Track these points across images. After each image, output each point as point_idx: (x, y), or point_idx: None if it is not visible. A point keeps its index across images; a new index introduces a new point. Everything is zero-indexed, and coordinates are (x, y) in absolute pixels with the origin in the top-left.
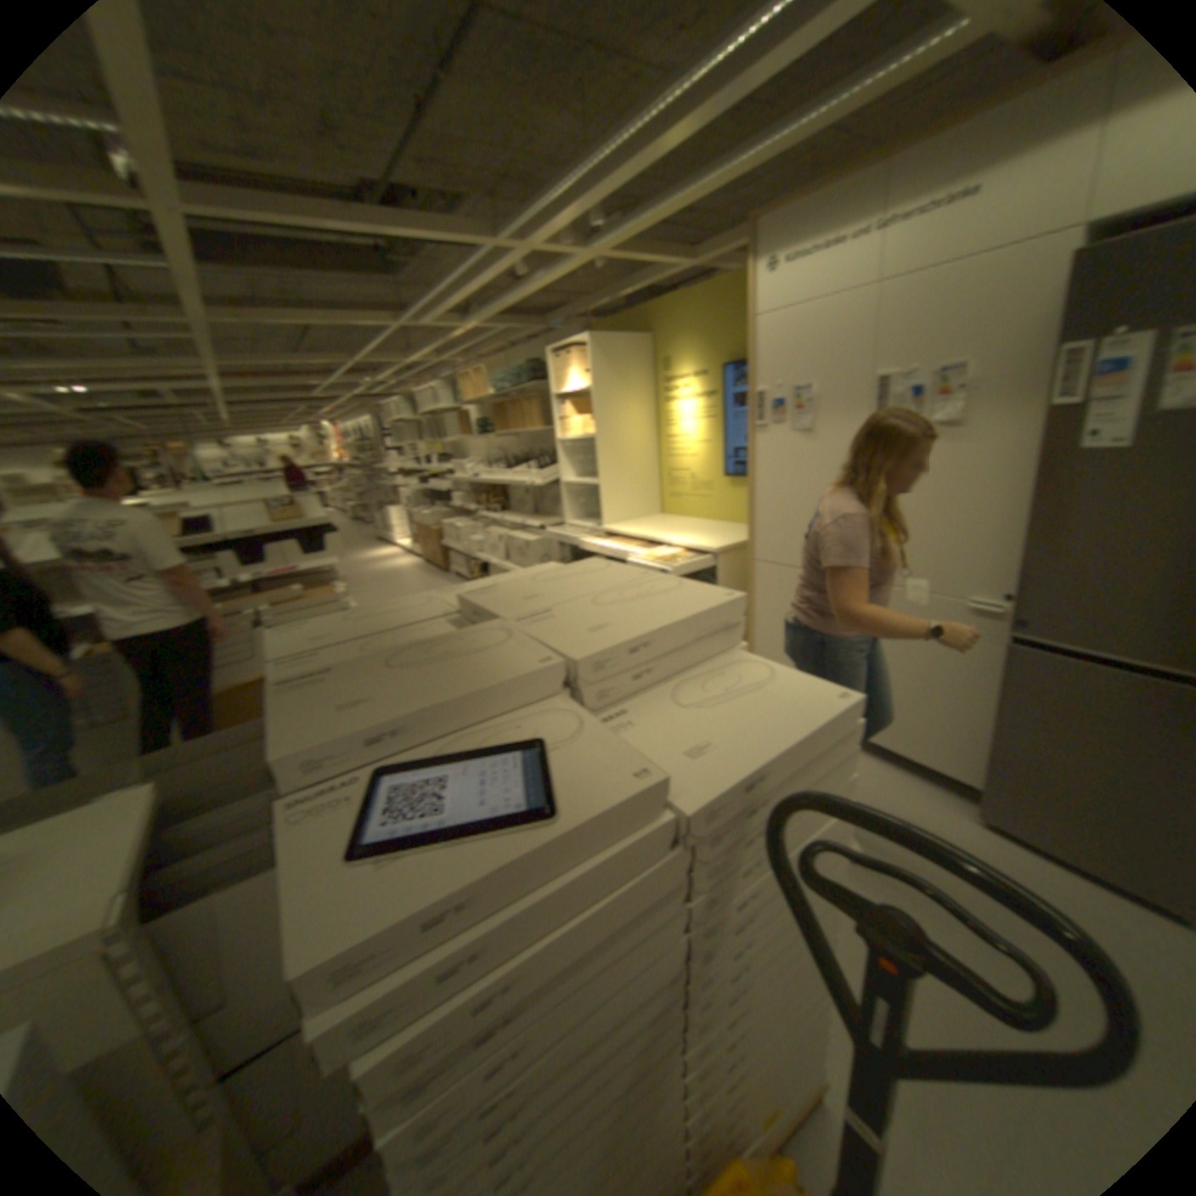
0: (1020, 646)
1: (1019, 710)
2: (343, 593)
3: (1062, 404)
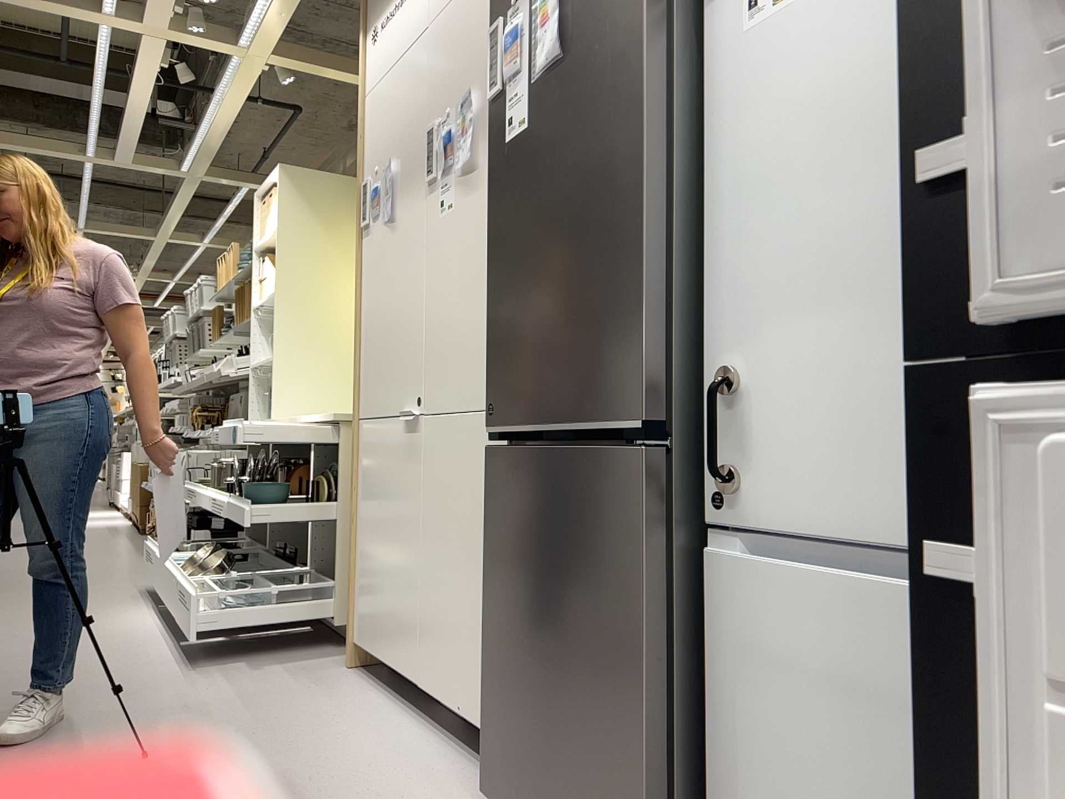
0: (493, 450)
1: (494, 559)
2: None
3: (492, 96)
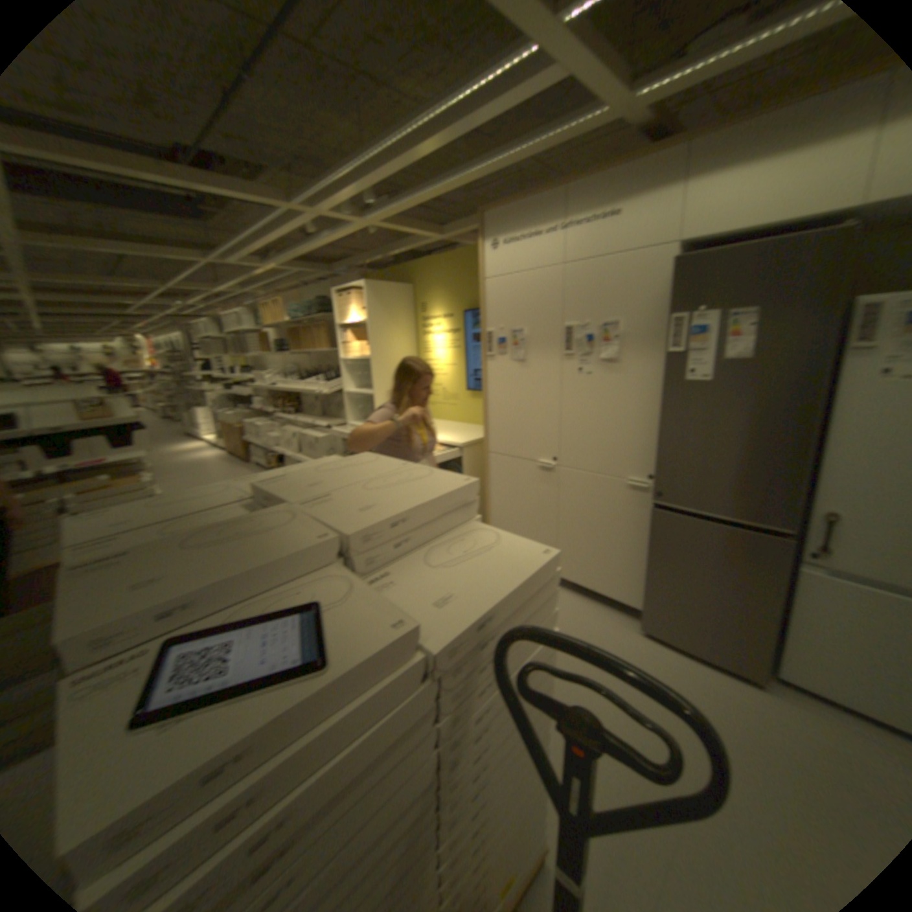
0: (657, 510)
1: (658, 553)
2: (142, 482)
3: (671, 352)
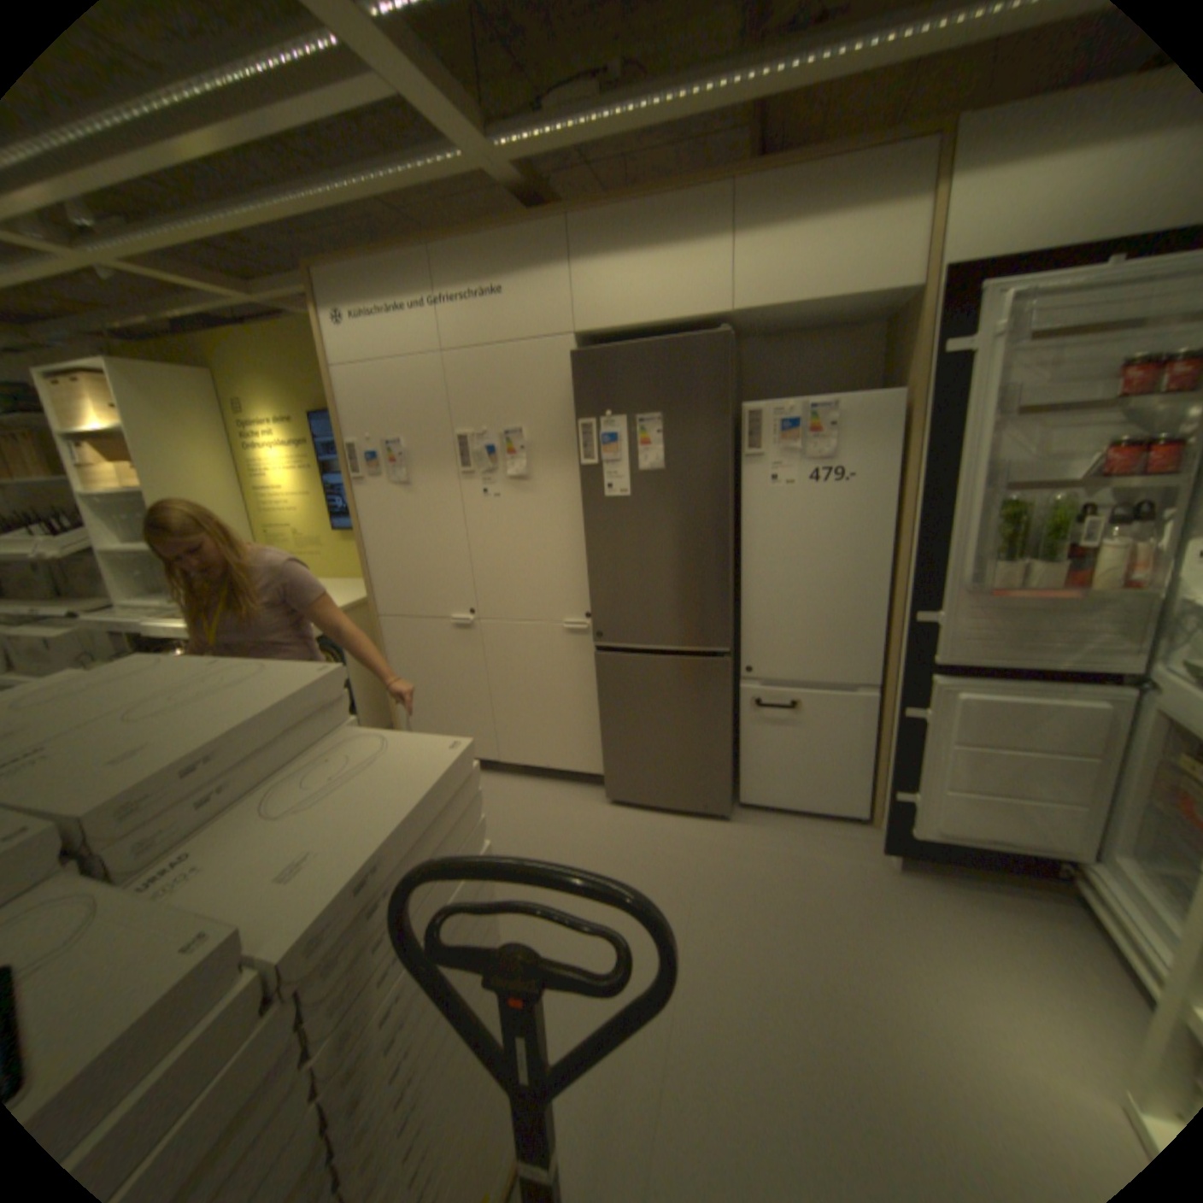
0: (600, 652)
1: (610, 702)
2: None
3: (586, 464)
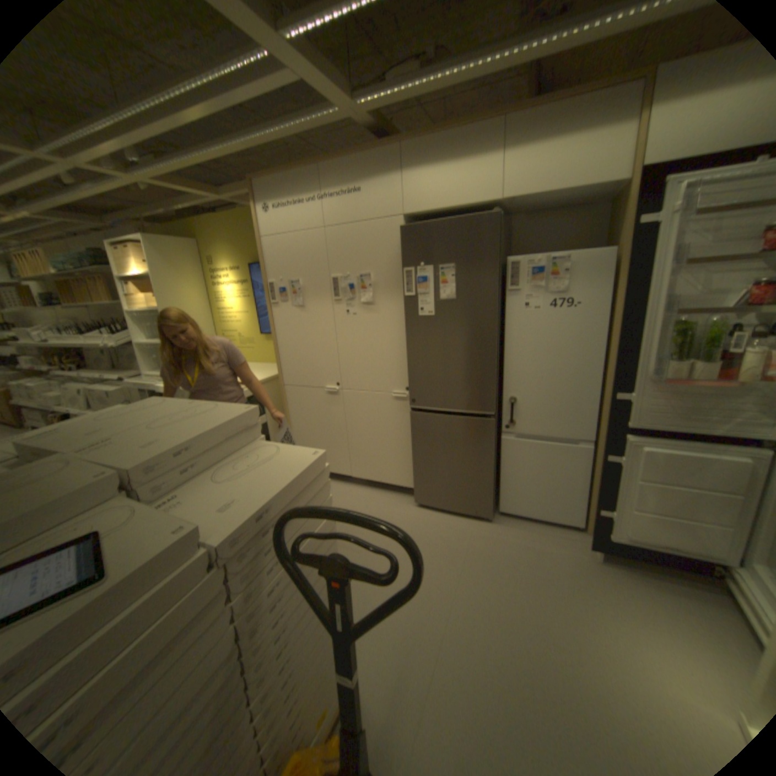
0: (414, 412)
1: (419, 443)
2: None
3: (408, 295)
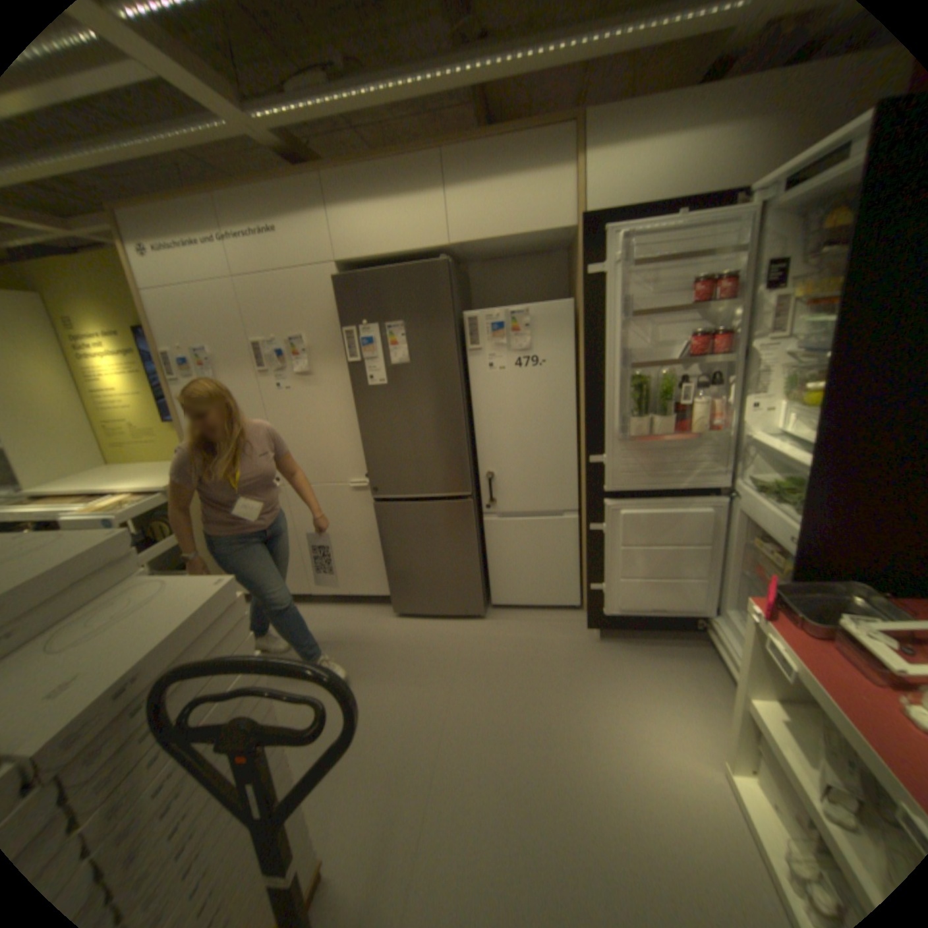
0: (377, 502)
1: (388, 540)
2: None
3: (351, 361)
